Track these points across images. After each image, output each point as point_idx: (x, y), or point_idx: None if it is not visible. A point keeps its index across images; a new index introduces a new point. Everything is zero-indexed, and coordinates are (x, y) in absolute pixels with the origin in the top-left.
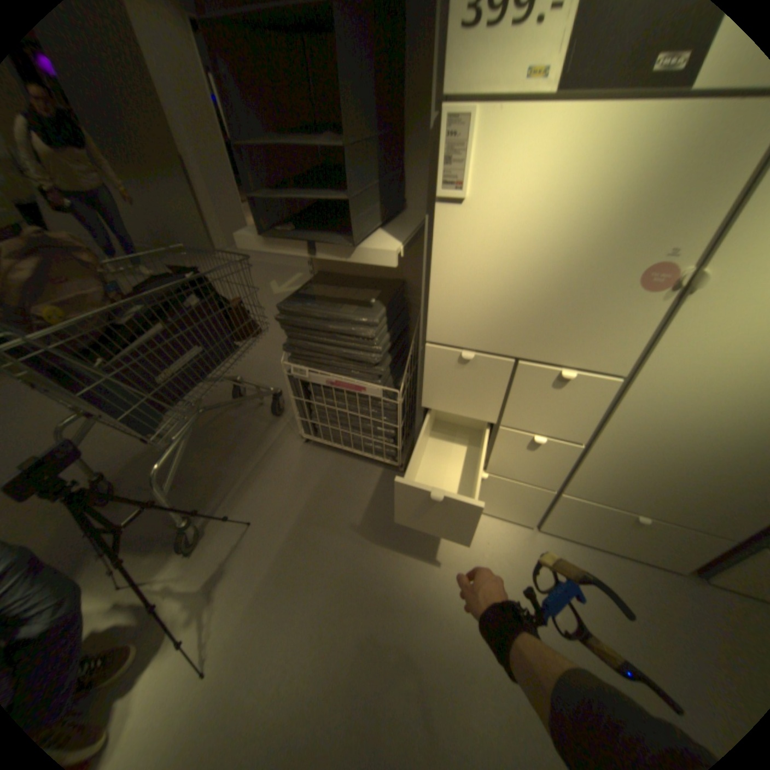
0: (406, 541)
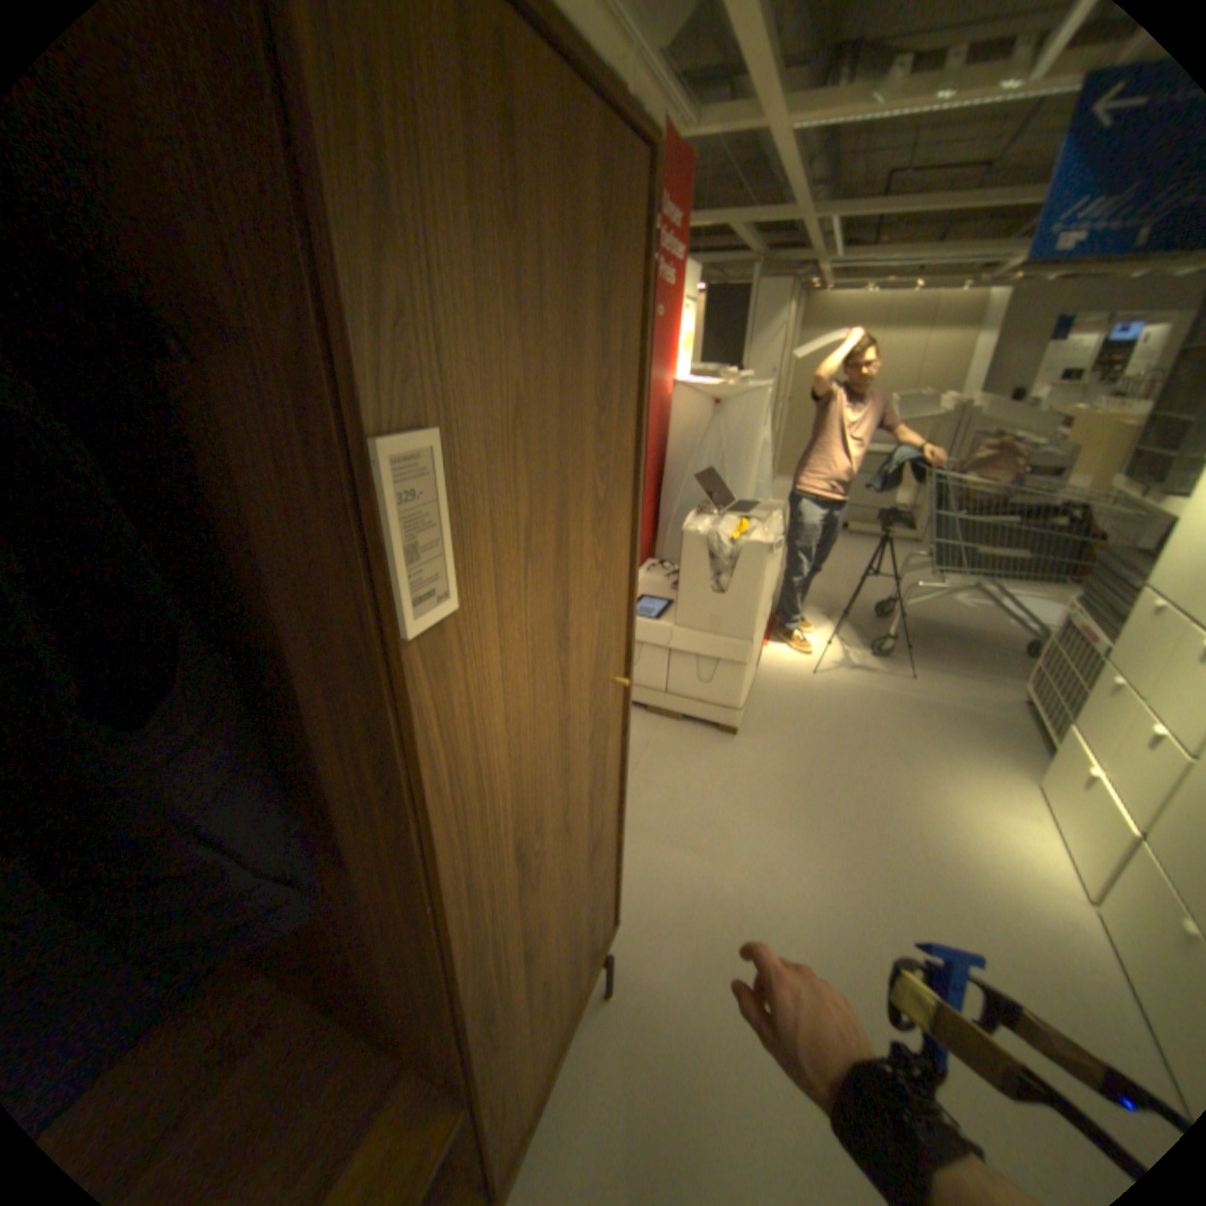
0: (978, 777)
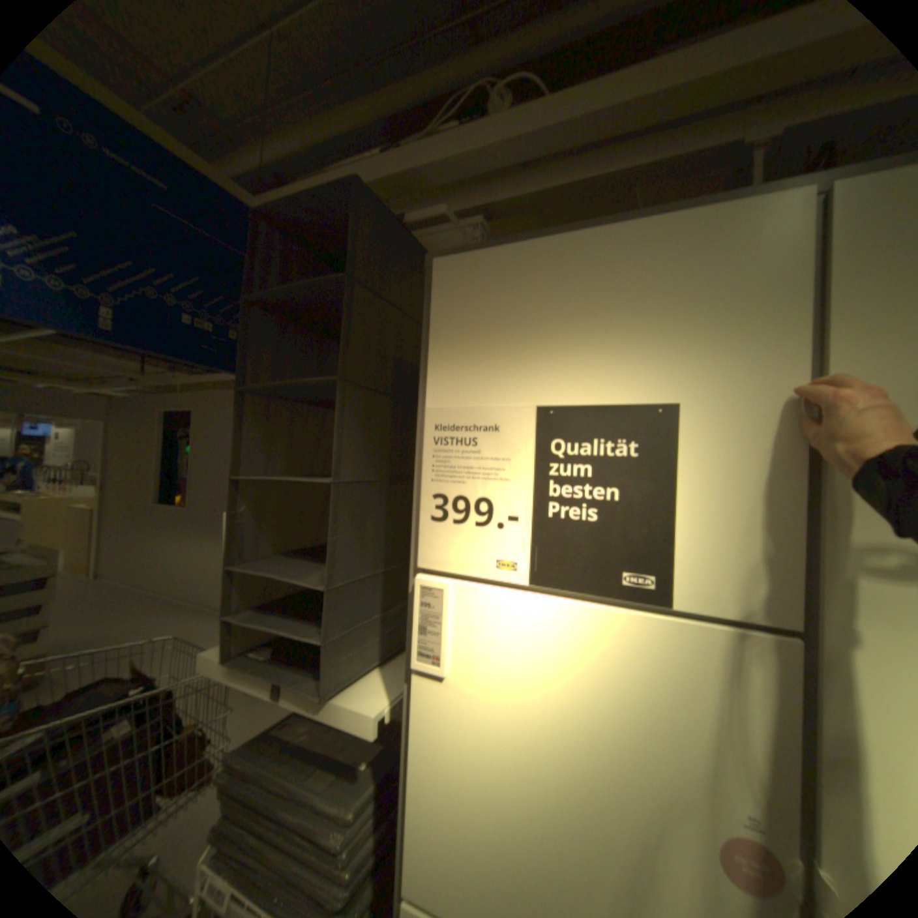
0: None
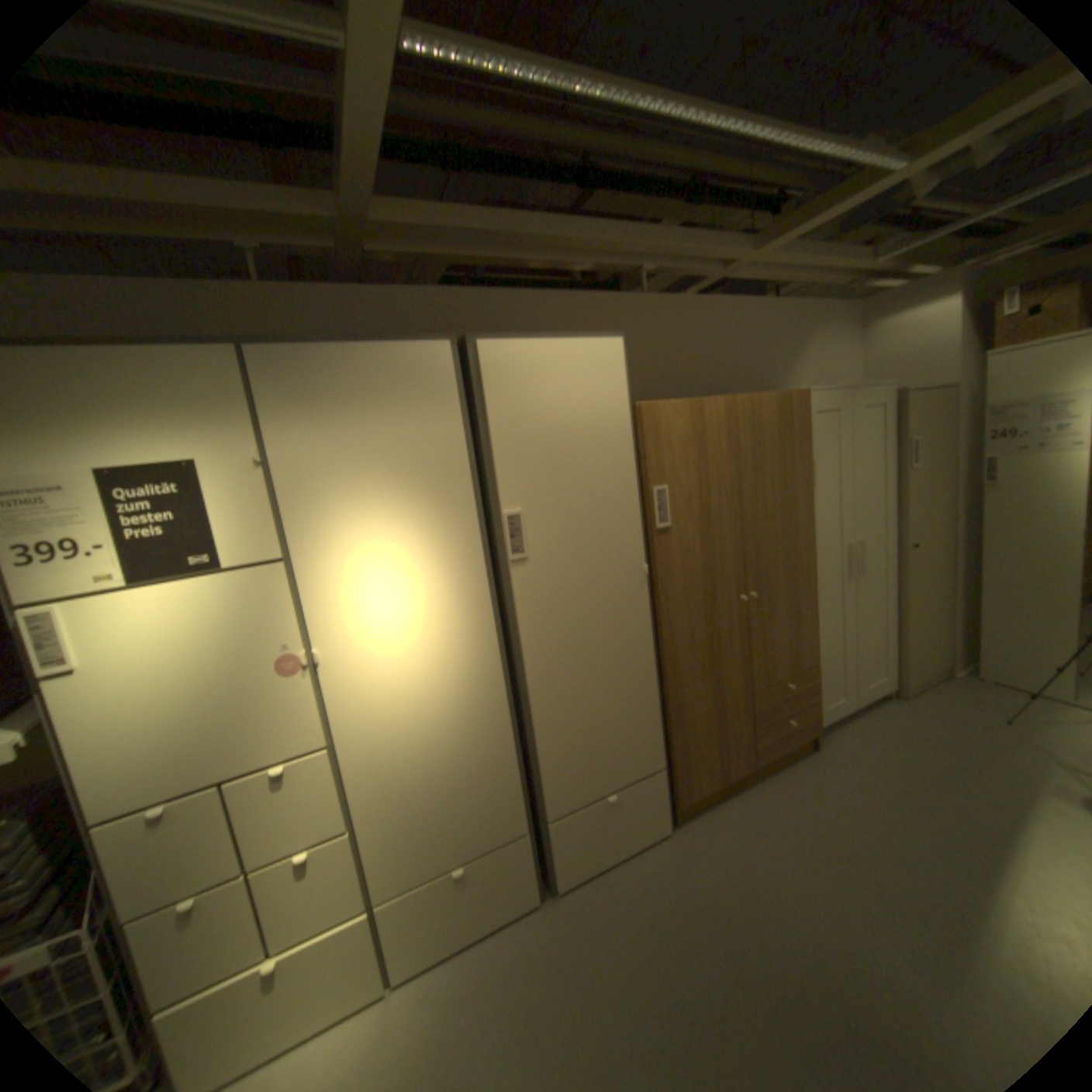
0: None
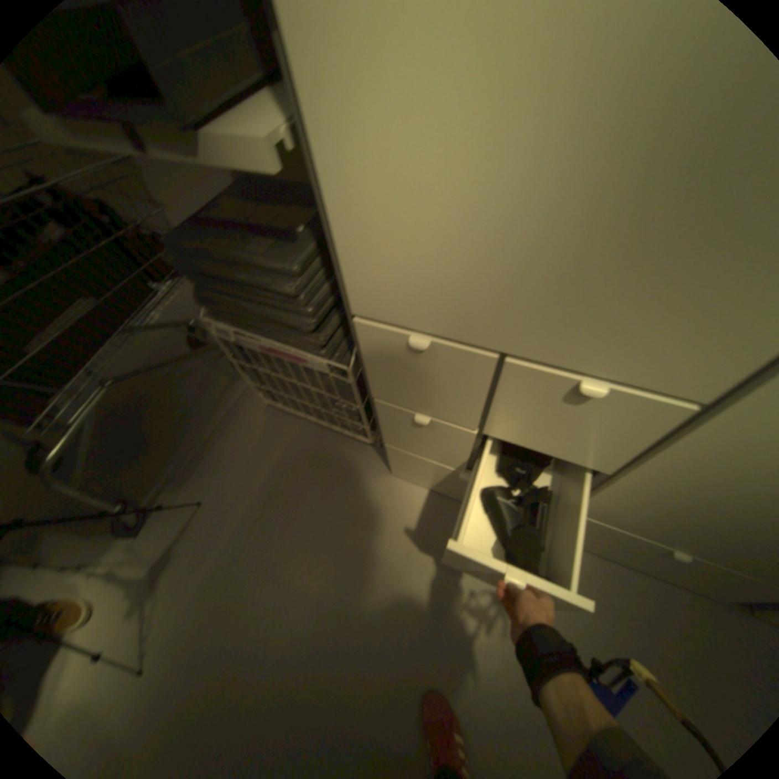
0: (374, 536)
